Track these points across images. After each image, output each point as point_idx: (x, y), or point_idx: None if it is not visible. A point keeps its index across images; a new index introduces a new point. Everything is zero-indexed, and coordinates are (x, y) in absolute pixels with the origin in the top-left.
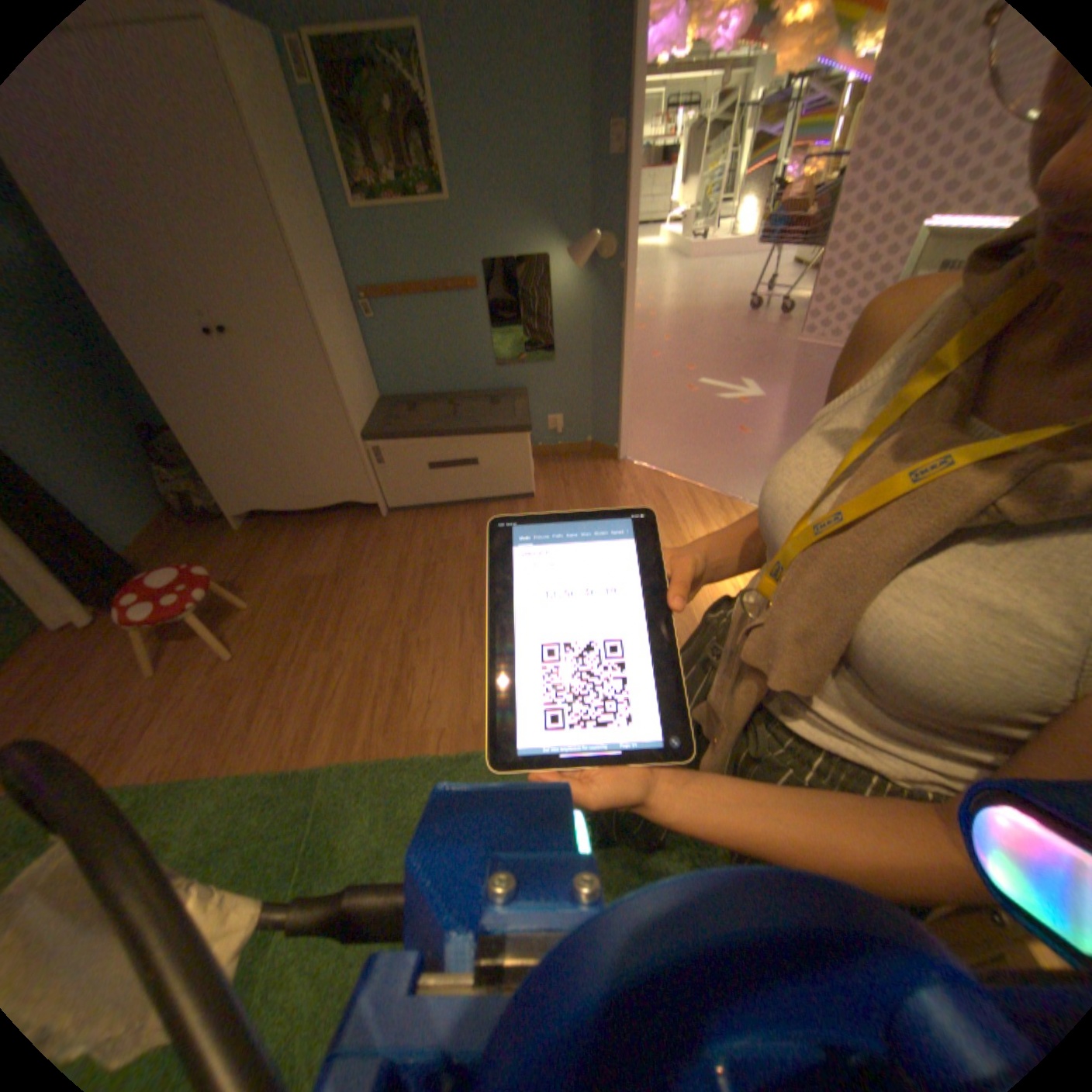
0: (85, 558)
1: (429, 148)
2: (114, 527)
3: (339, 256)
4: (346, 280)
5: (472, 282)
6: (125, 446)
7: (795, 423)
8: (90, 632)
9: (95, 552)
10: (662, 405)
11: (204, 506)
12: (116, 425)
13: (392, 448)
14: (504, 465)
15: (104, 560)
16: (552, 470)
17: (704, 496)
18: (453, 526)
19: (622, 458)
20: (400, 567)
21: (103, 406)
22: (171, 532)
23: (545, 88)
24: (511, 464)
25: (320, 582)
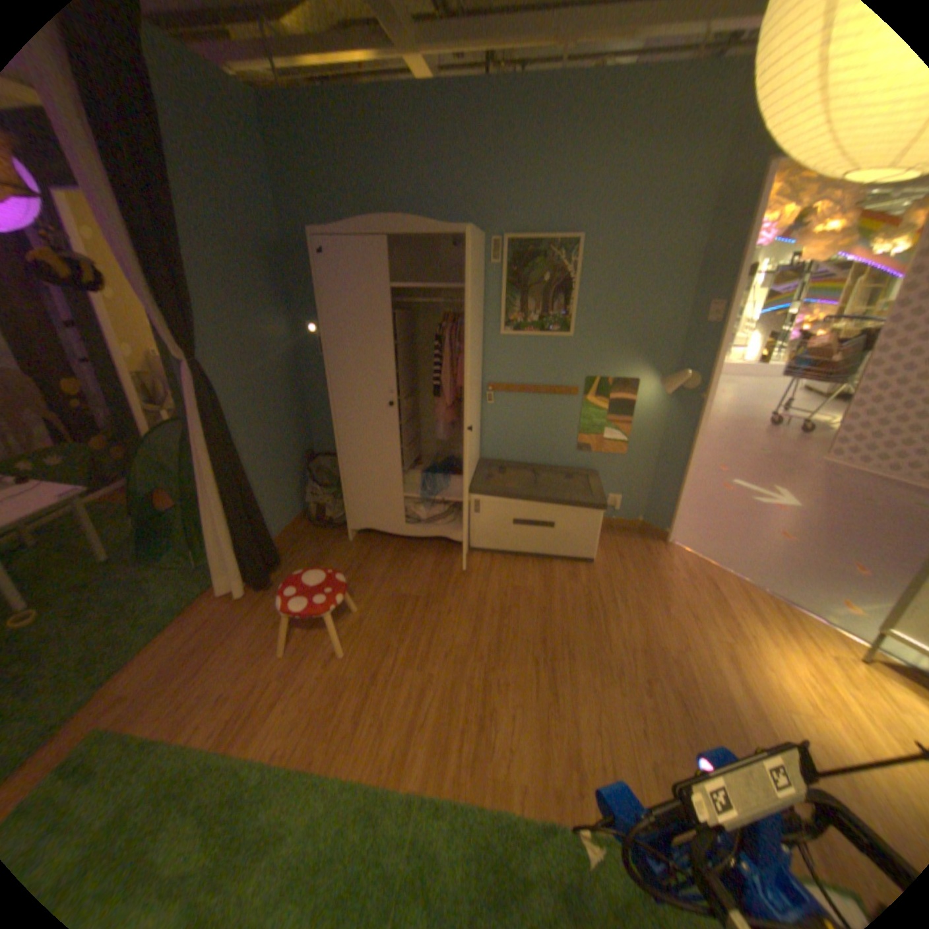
0: (258, 546)
1: (568, 305)
2: (273, 522)
3: (482, 362)
4: (482, 378)
5: (575, 390)
6: (296, 464)
7: (843, 539)
8: (241, 604)
9: (265, 543)
10: (704, 499)
11: (333, 517)
12: (296, 449)
13: (489, 503)
14: (576, 532)
15: (267, 550)
16: (609, 541)
17: (760, 596)
18: (524, 575)
19: (673, 541)
20: (481, 604)
21: (293, 436)
22: (304, 533)
23: (664, 276)
24: (582, 532)
25: (415, 603)
